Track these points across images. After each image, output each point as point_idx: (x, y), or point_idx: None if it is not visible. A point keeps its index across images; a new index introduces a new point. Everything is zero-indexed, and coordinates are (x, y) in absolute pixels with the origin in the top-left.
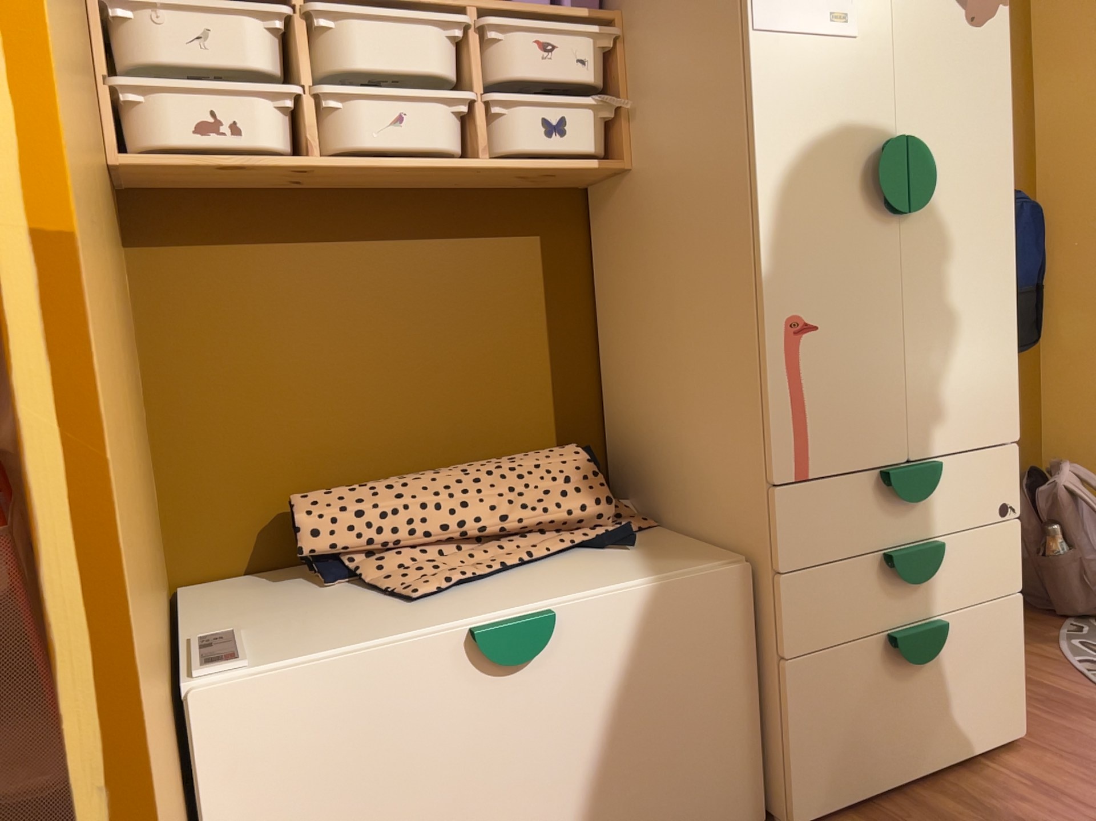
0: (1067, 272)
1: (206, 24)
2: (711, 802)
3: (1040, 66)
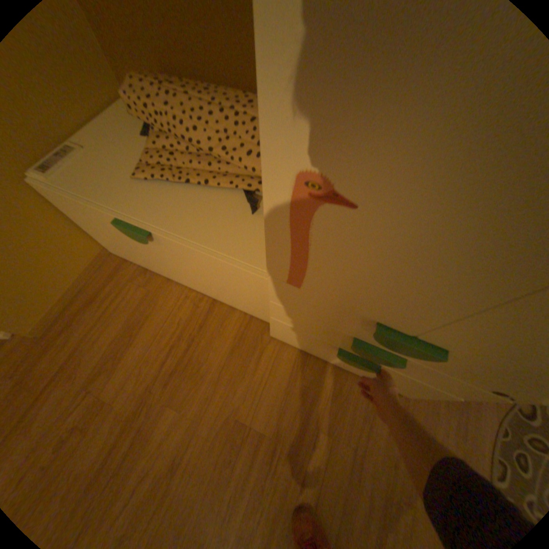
0: None
1: None
2: (246, 307)
3: None
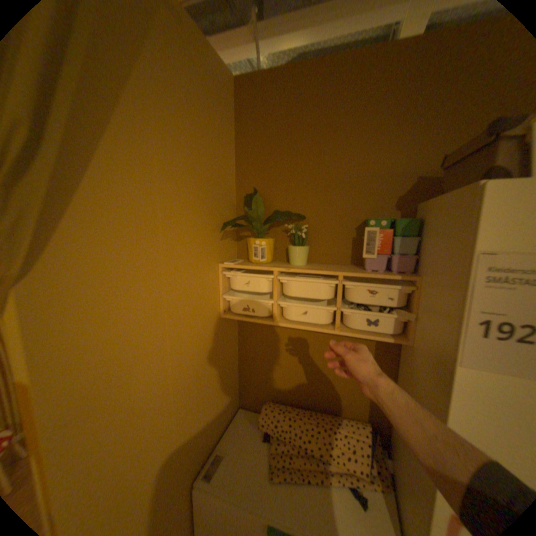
0: None
1: (247, 280)
2: None
3: None
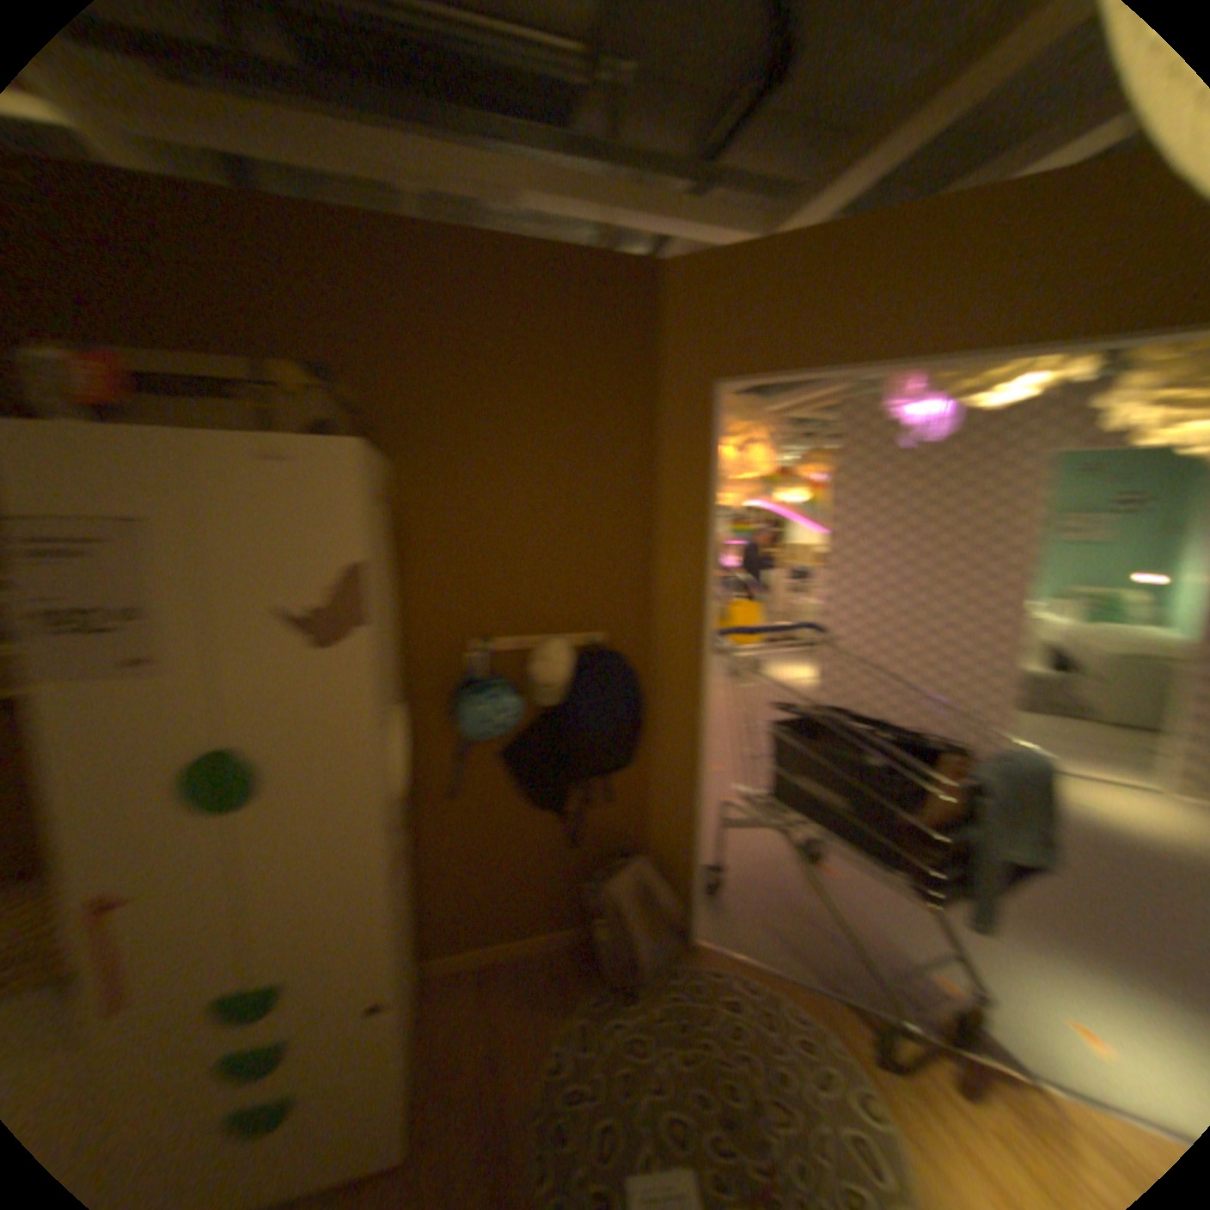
0: (663, 714)
1: None
2: None
3: (654, 553)
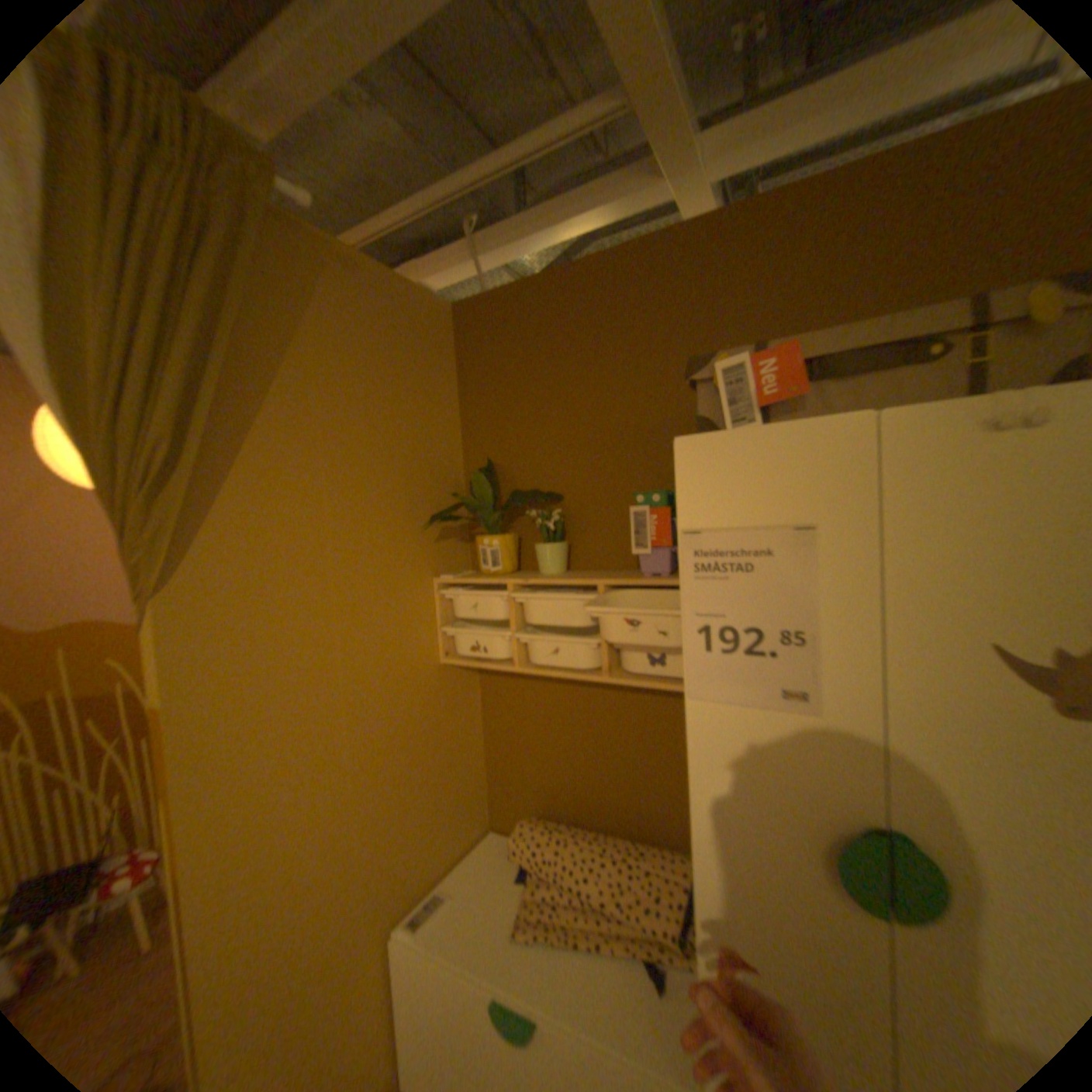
0: None
1: (473, 600)
2: None
3: None
